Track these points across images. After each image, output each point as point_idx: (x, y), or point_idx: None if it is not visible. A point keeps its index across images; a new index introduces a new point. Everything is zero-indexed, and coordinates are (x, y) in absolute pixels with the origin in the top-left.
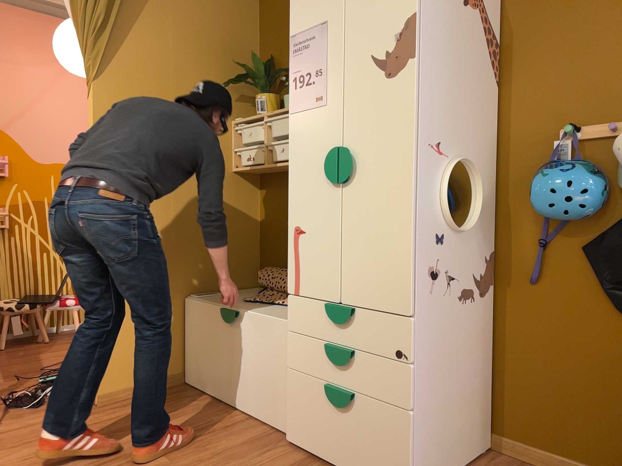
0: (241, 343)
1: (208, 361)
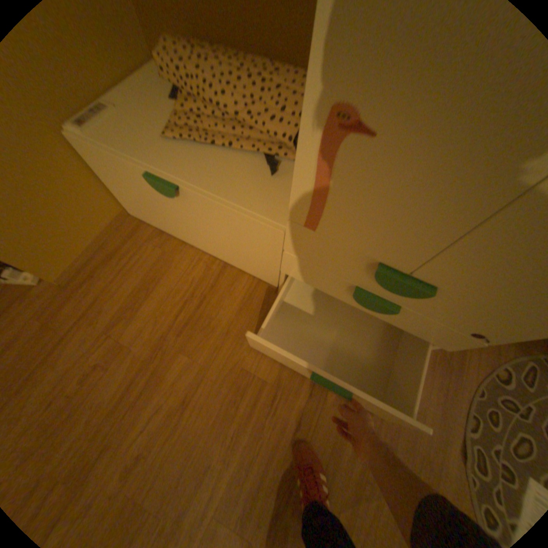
0: (196, 215)
1: (152, 211)
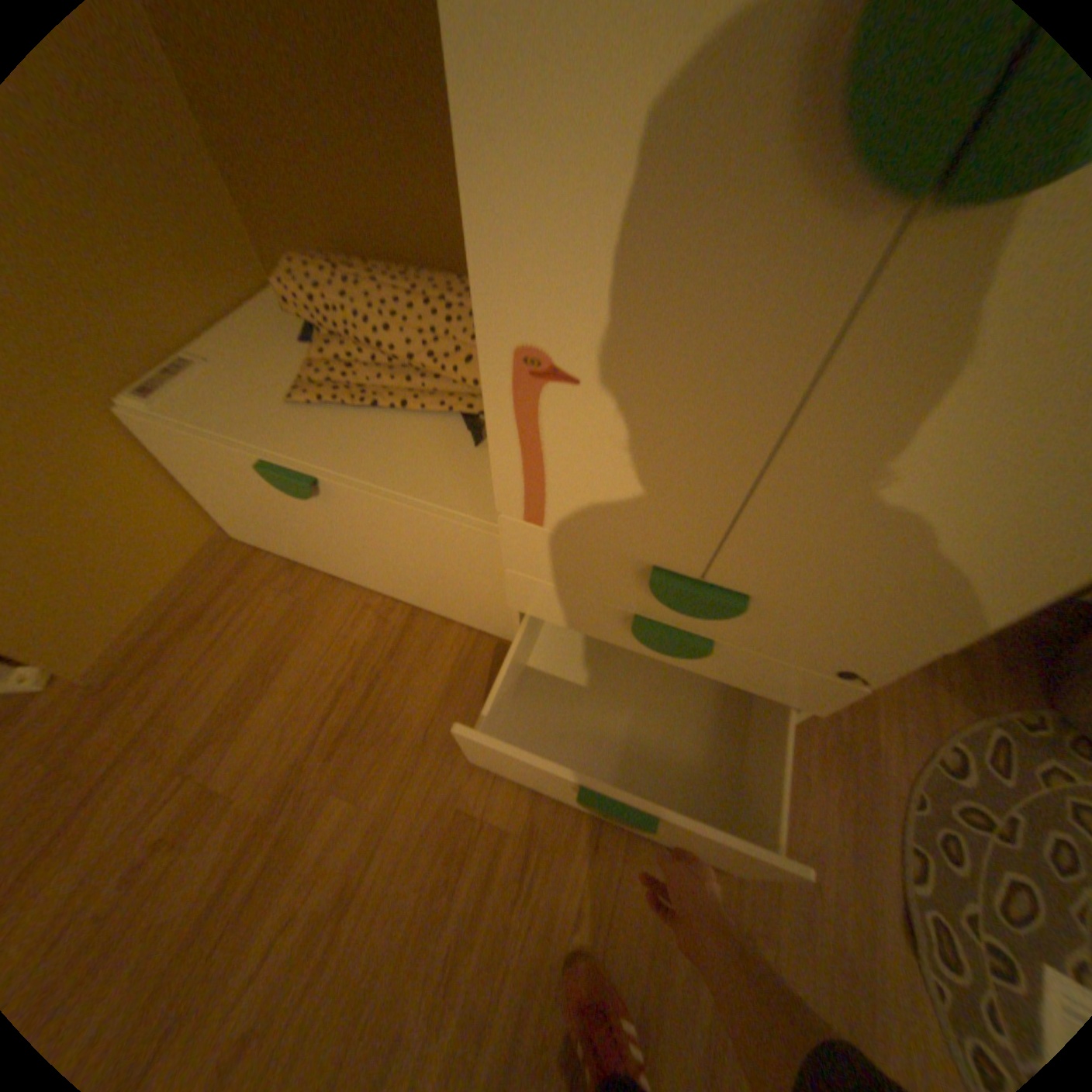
0: (352, 526)
1: (275, 528)
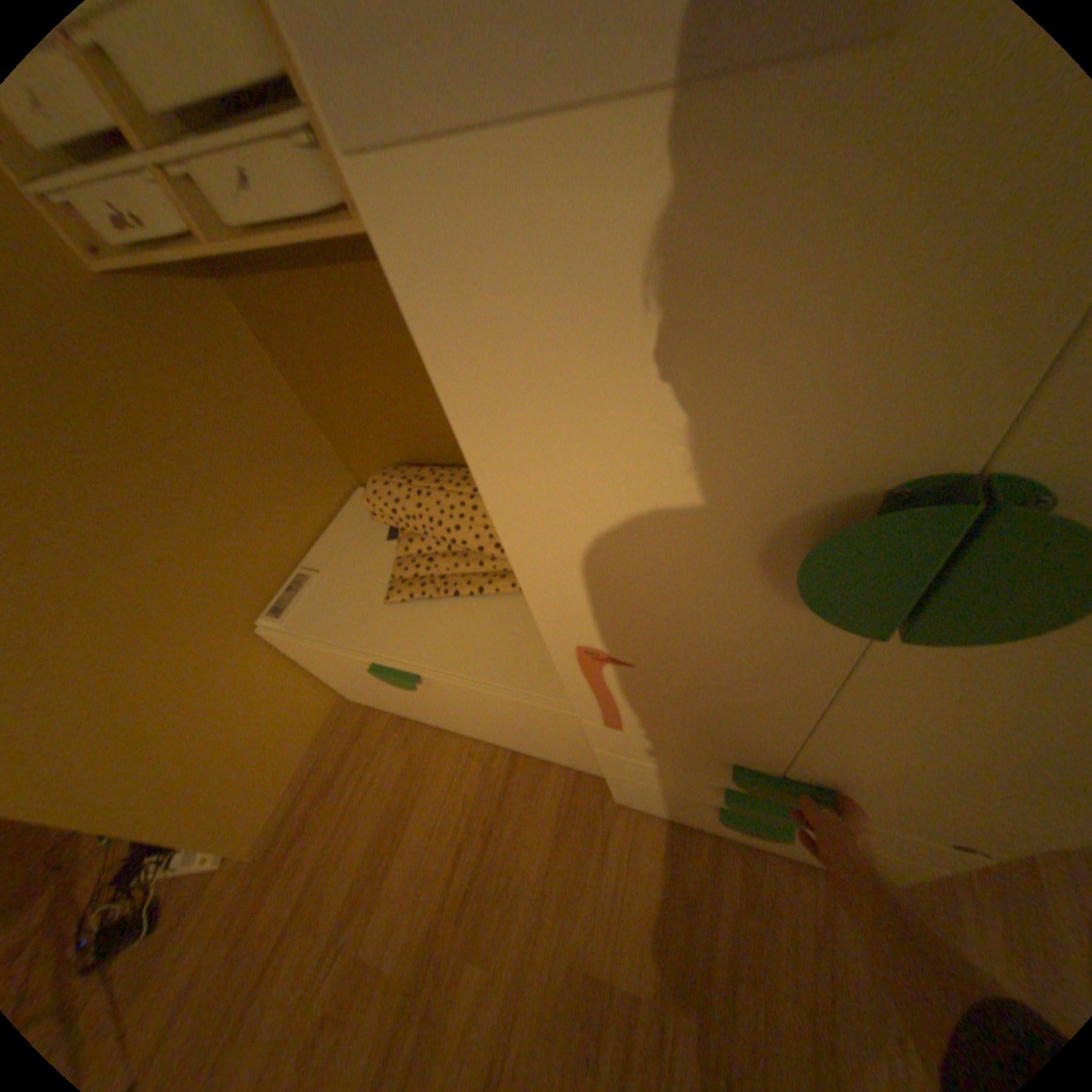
0: (451, 701)
1: (384, 697)
